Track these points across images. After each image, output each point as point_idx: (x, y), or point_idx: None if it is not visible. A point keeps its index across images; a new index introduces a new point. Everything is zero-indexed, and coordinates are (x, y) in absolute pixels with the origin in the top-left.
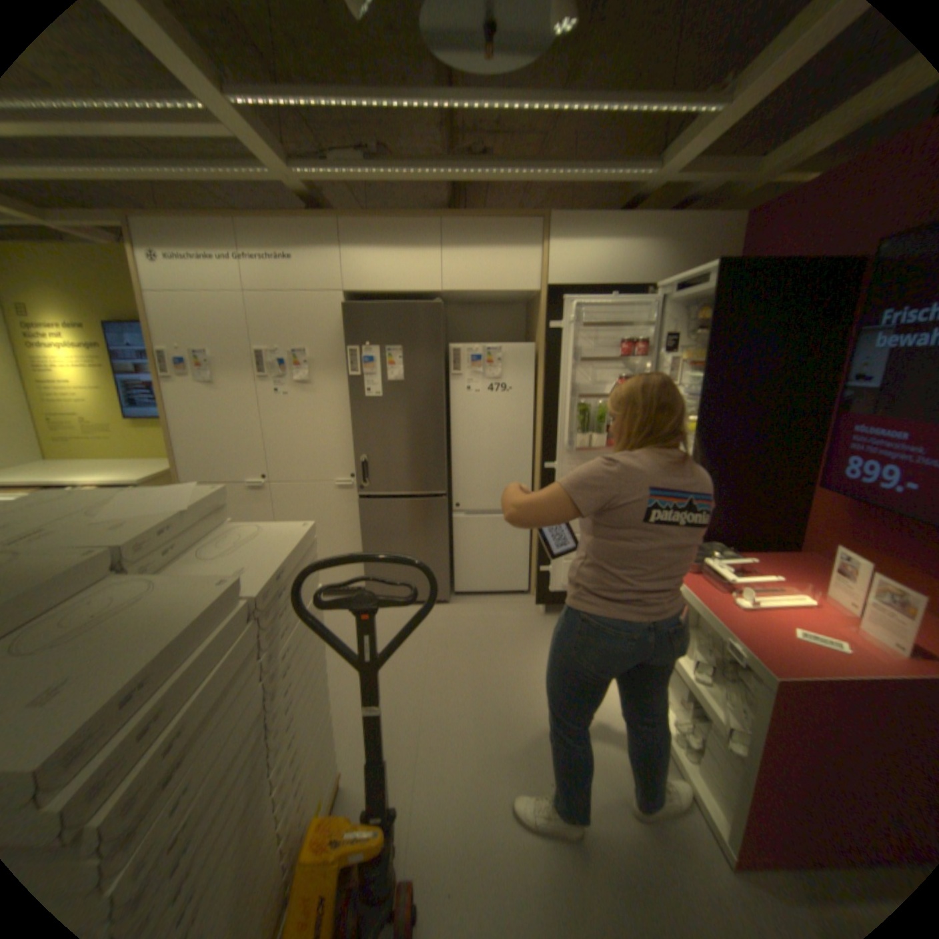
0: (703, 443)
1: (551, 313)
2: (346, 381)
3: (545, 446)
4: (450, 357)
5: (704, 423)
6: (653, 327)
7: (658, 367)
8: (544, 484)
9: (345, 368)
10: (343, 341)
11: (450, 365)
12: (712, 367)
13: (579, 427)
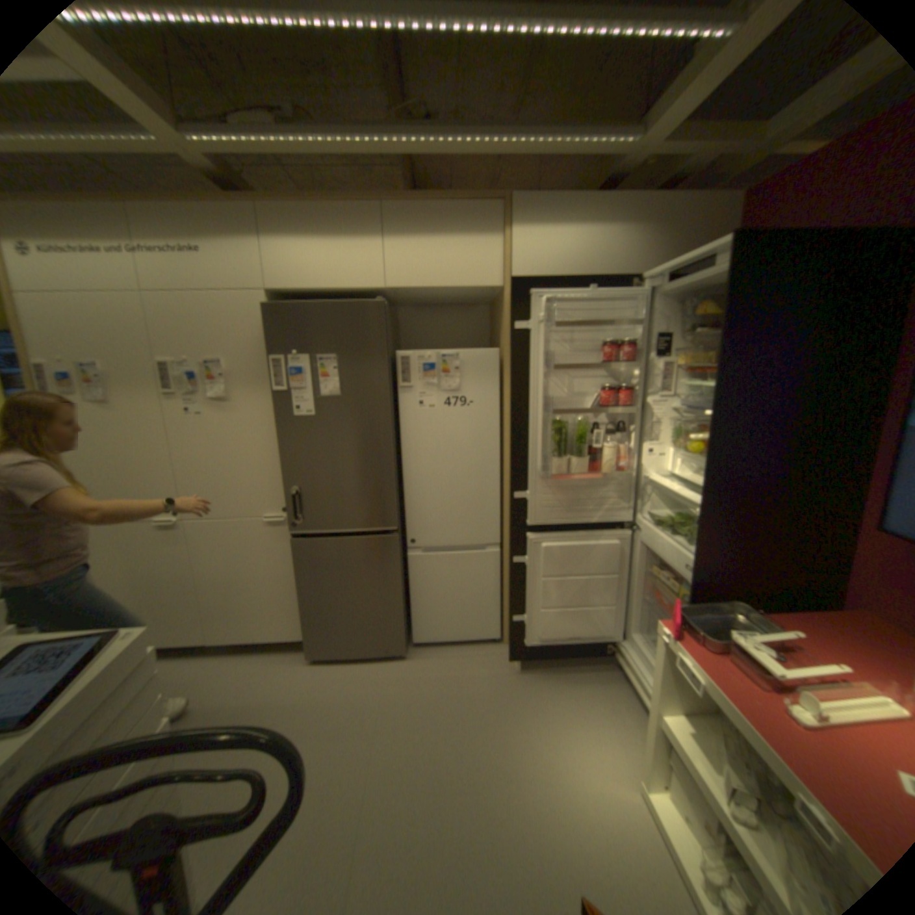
0: (716, 470)
1: (516, 312)
2: (274, 396)
3: (515, 470)
4: (399, 366)
5: (717, 445)
6: (638, 327)
7: (646, 374)
8: (515, 515)
9: (272, 381)
10: (268, 349)
11: (400, 376)
12: (726, 374)
13: (555, 448)
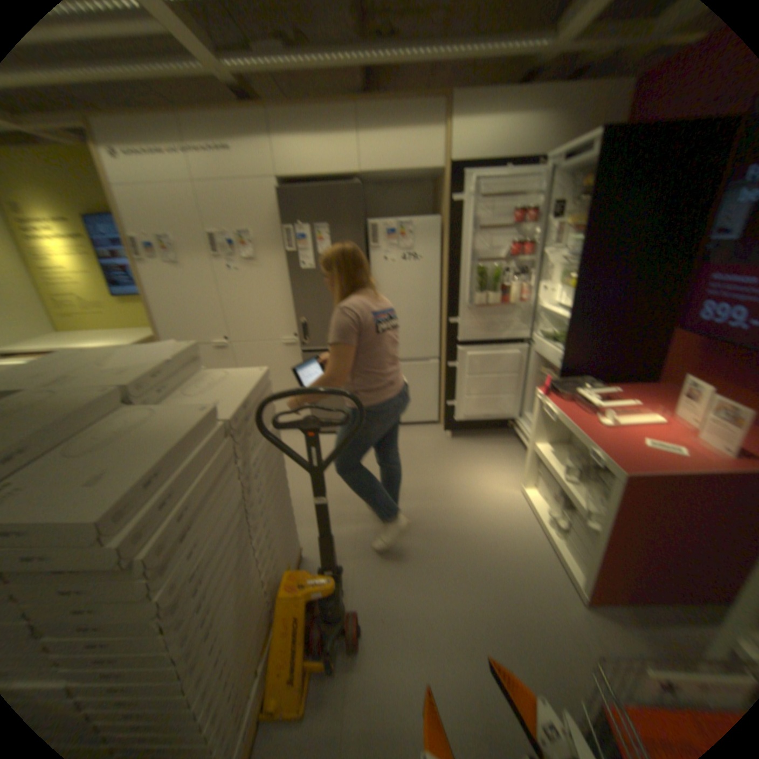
0: (582, 296)
1: (454, 189)
2: (286, 258)
3: (451, 306)
4: (370, 233)
5: (584, 279)
6: (544, 197)
7: (547, 233)
8: (450, 337)
9: (285, 247)
10: (281, 224)
11: (371, 241)
12: (593, 229)
13: (479, 288)
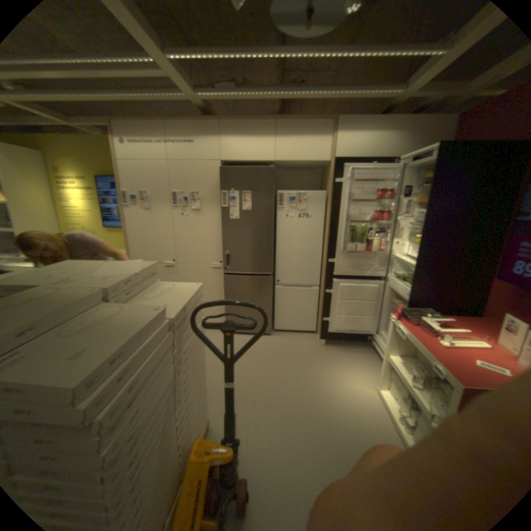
0: (424, 250)
1: (336, 173)
2: (220, 209)
3: (330, 249)
4: (278, 198)
5: (426, 238)
6: (397, 182)
7: (399, 205)
8: (328, 271)
9: (220, 203)
10: (220, 188)
11: (278, 202)
12: (432, 206)
13: (350, 239)
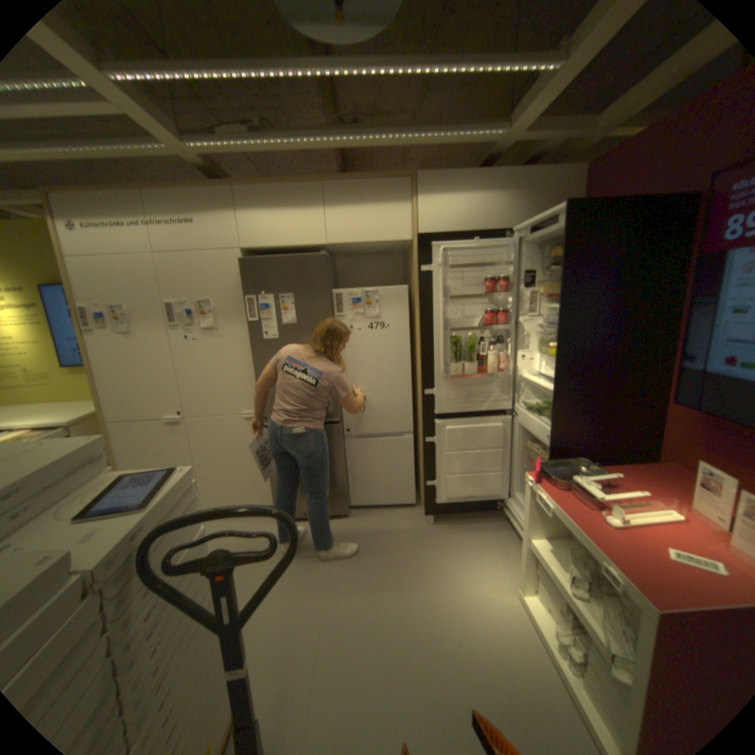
0: (563, 367)
1: (422, 258)
2: (247, 326)
3: (424, 375)
4: (337, 301)
5: (563, 349)
6: (512, 267)
7: (518, 301)
8: (425, 408)
9: (245, 315)
10: (242, 292)
11: (338, 308)
12: (567, 298)
13: (453, 357)
